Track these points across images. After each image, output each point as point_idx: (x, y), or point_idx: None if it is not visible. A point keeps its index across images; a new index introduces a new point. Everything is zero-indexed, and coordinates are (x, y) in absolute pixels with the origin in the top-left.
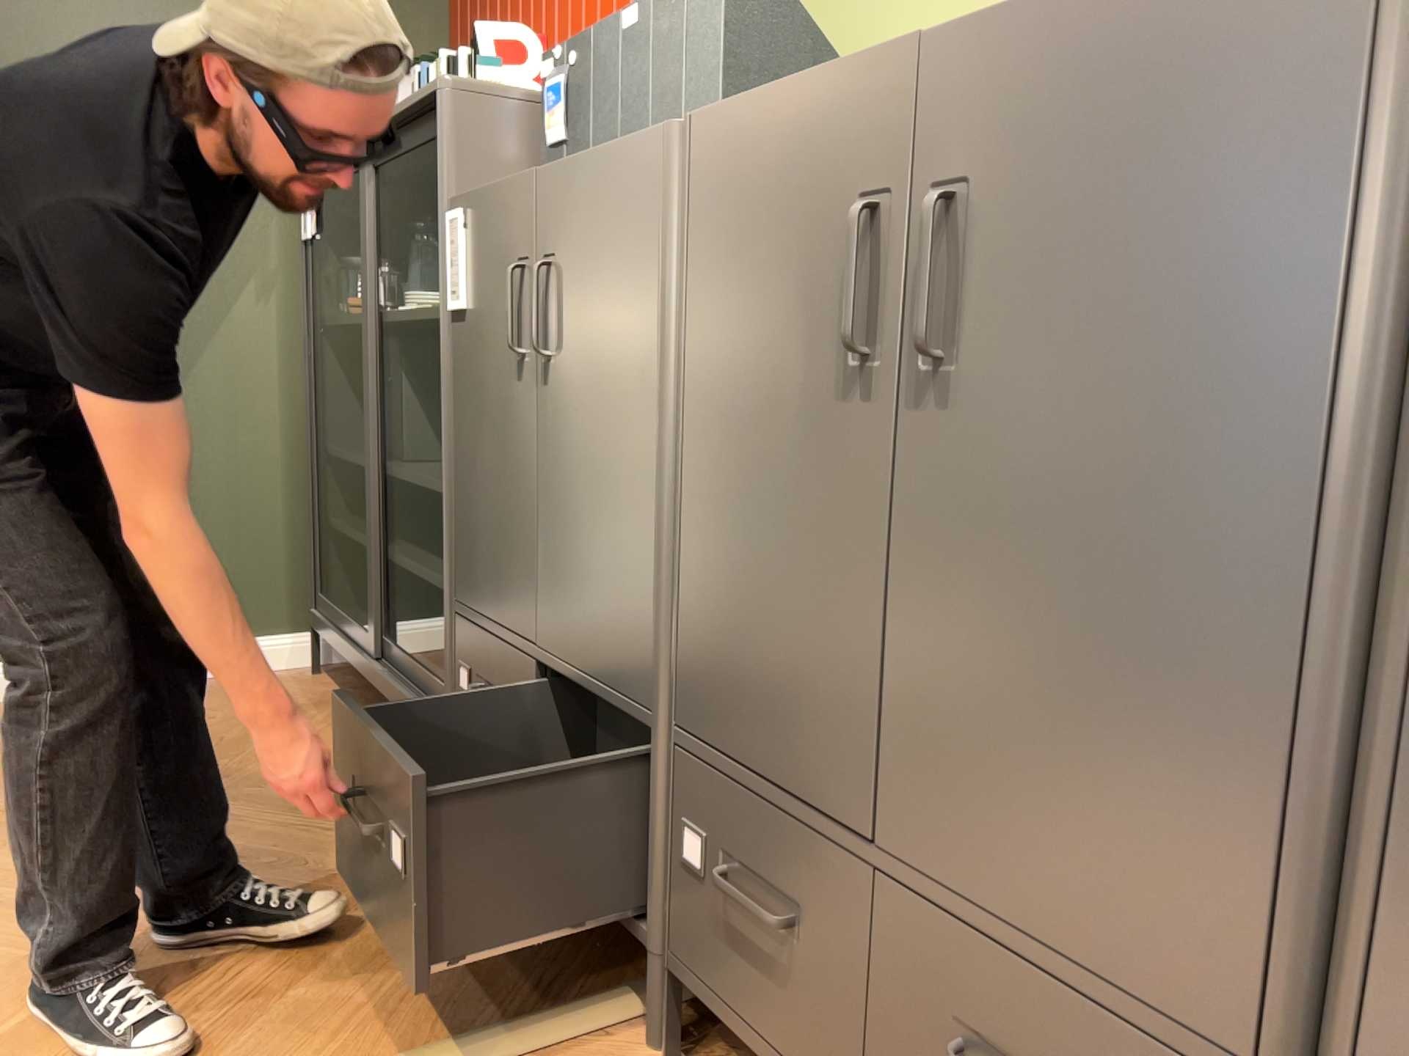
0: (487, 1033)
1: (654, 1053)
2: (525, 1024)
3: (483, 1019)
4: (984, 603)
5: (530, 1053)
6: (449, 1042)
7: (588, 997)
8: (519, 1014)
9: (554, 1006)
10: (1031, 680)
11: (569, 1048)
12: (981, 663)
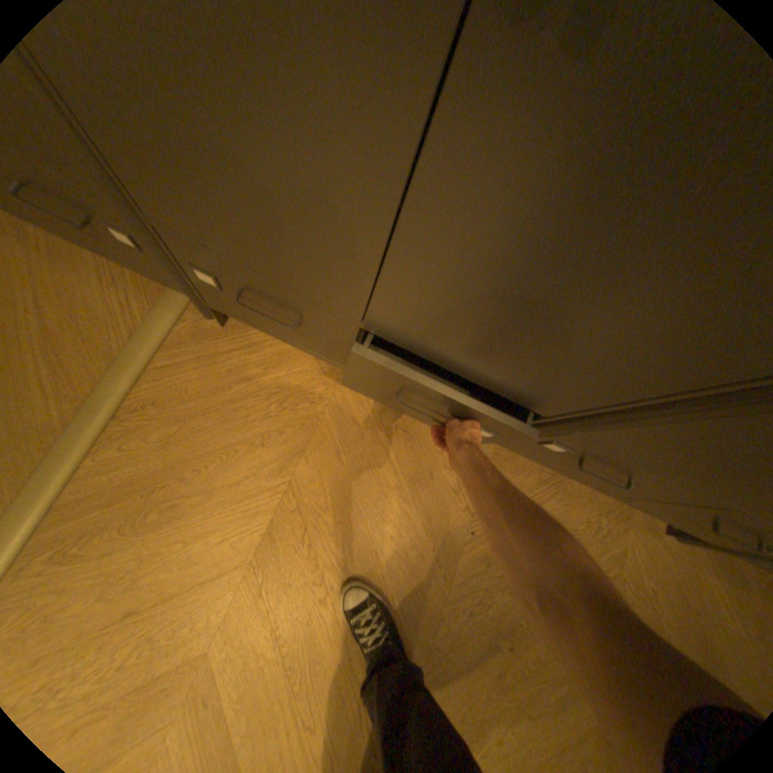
0: (125, 352)
1: (212, 323)
2: (139, 338)
3: (112, 342)
4: (501, 272)
5: (156, 351)
6: (110, 367)
7: (155, 303)
8: (127, 329)
9: (141, 316)
10: (518, 317)
11: (171, 338)
12: (477, 296)
